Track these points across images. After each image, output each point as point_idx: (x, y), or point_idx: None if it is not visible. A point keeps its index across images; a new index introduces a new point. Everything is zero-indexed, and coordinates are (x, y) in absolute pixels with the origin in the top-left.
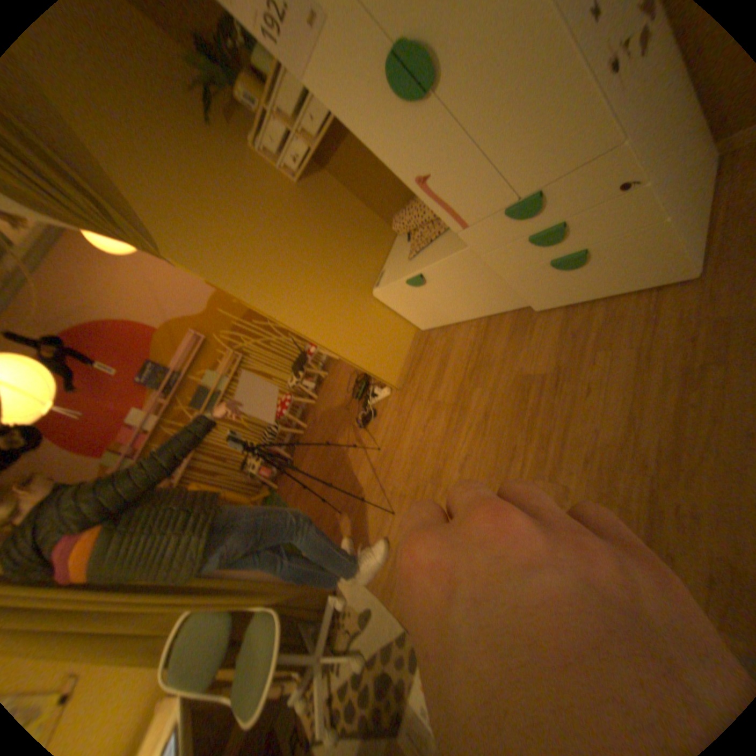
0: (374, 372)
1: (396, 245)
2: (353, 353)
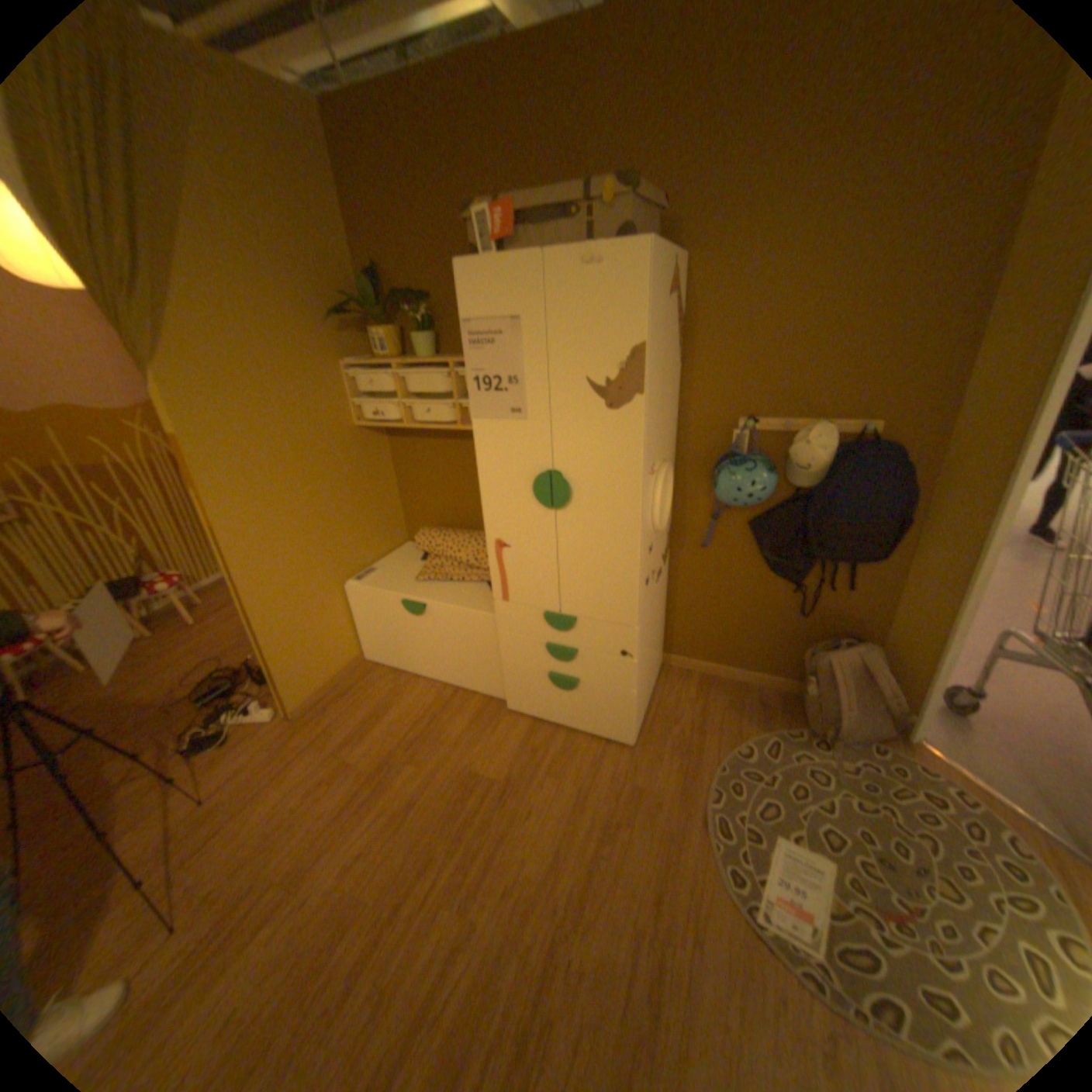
0: (276, 682)
1: (401, 554)
2: (271, 641)
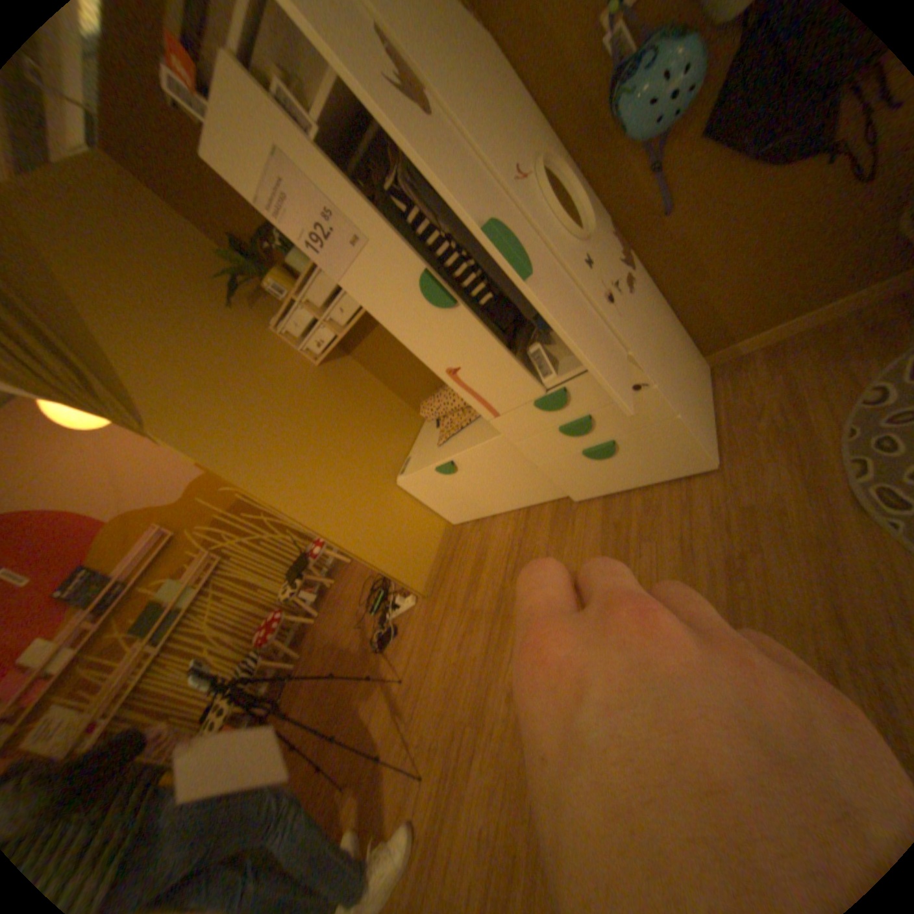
0: (397, 576)
1: (424, 432)
2: (372, 551)
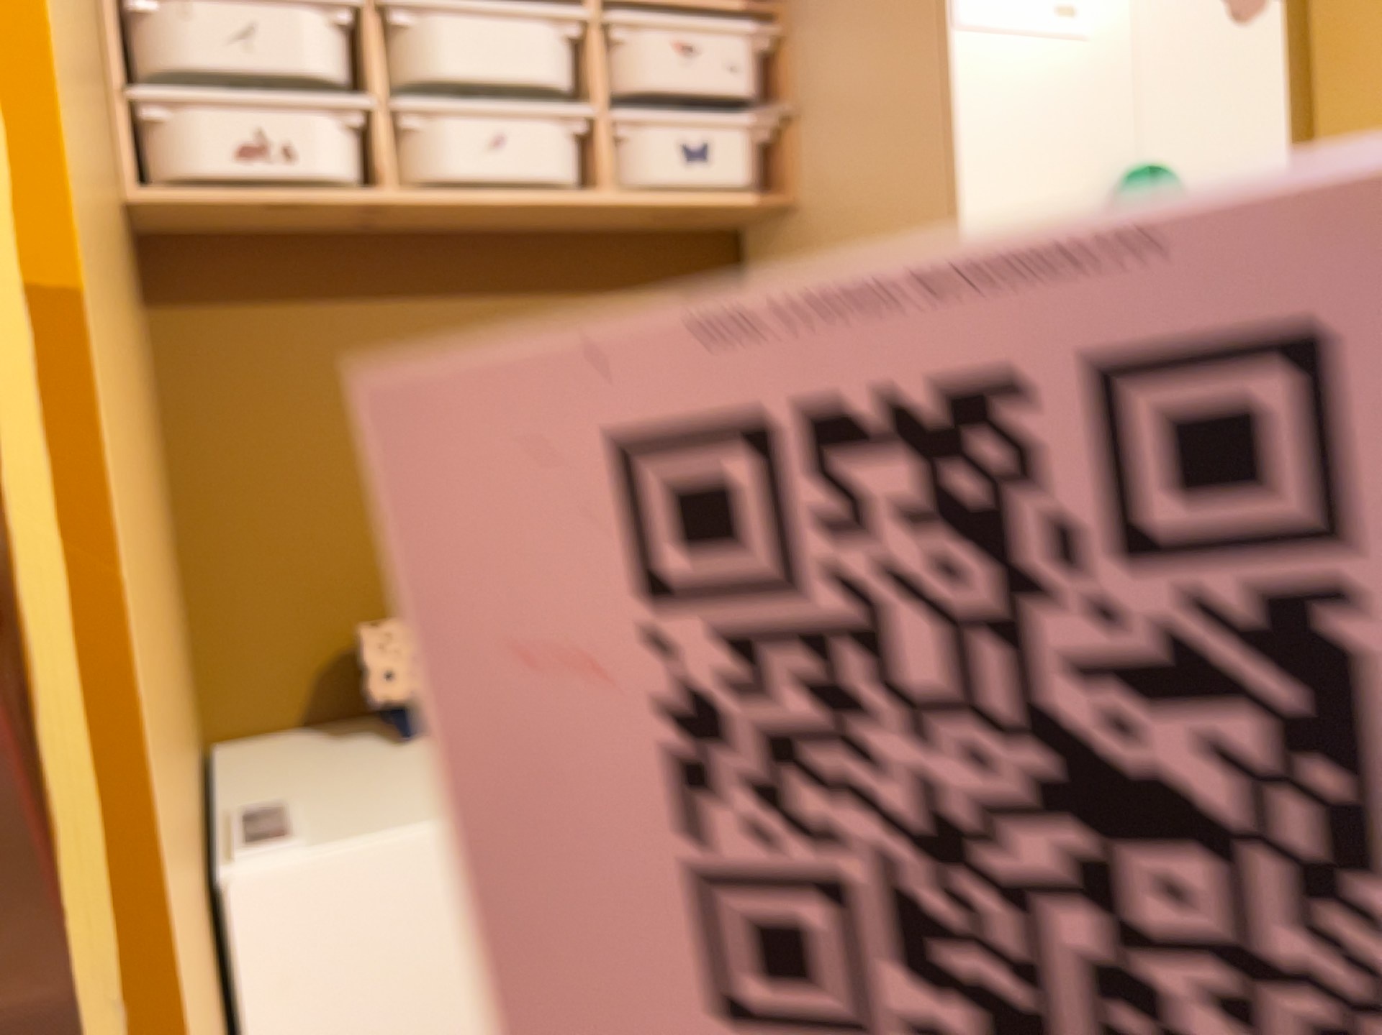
0: None
1: (276, 766)
2: None
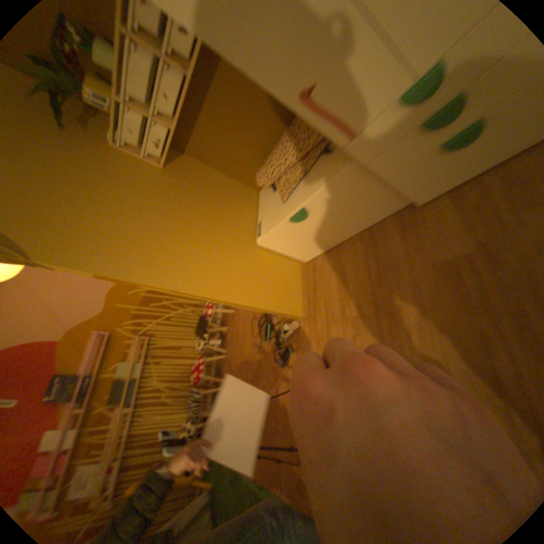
0: (283, 312)
1: (264, 200)
2: (259, 300)
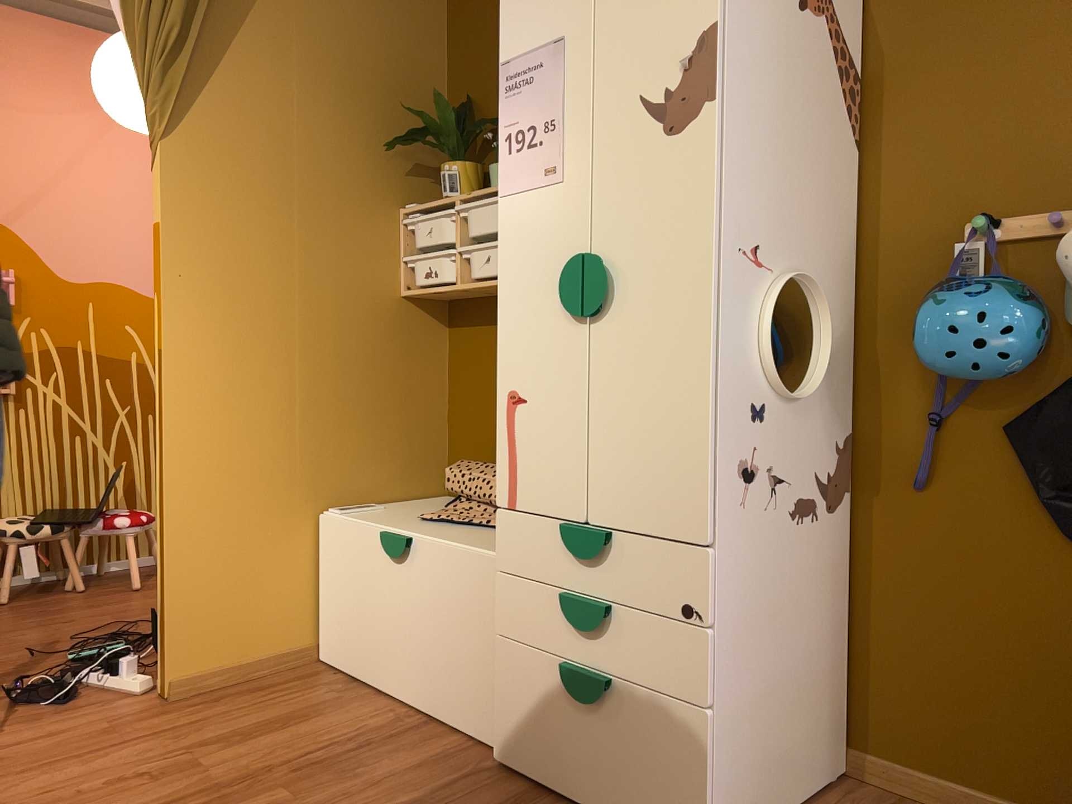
0: (166, 618)
1: (424, 502)
2: (182, 547)
